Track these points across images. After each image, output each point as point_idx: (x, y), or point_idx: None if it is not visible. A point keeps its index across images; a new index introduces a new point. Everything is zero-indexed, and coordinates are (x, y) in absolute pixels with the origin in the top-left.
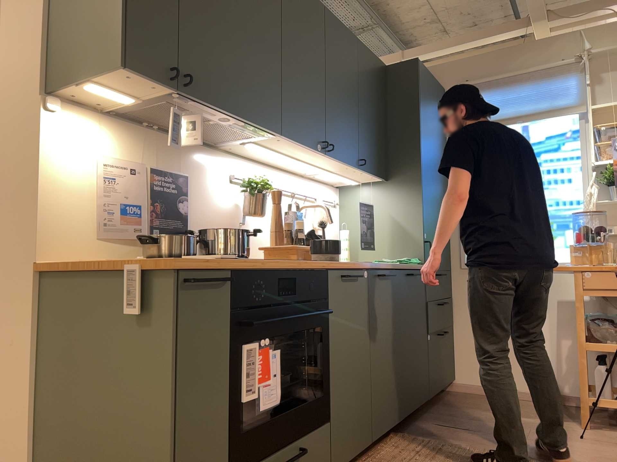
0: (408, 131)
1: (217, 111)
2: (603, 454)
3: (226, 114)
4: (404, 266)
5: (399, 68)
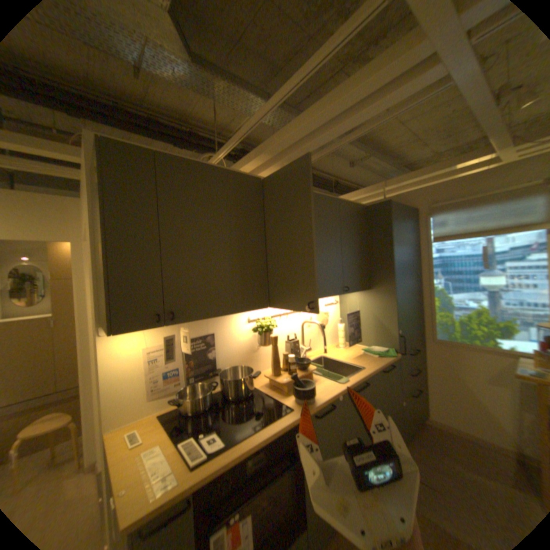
0: (384, 255)
1: (208, 318)
2: None
3: (216, 316)
4: (377, 371)
5: (376, 207)
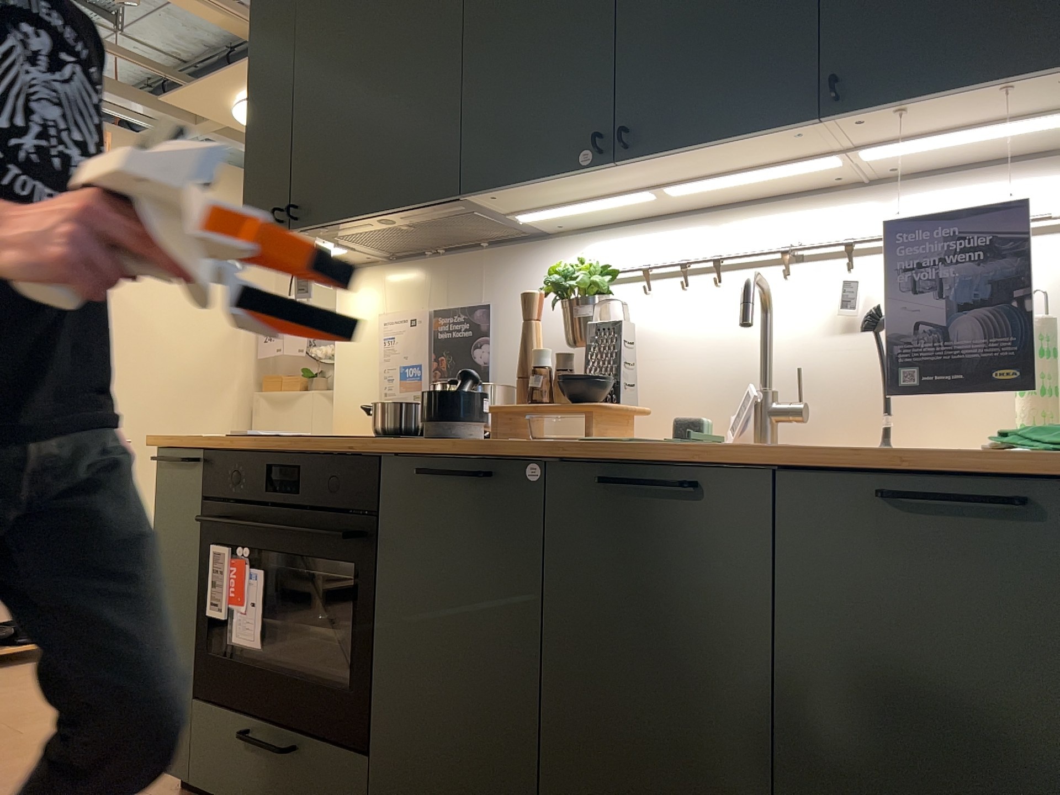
0: None
1: (353, 222)
2: None
3: (364, 219)
4: (794, 455)
5: None
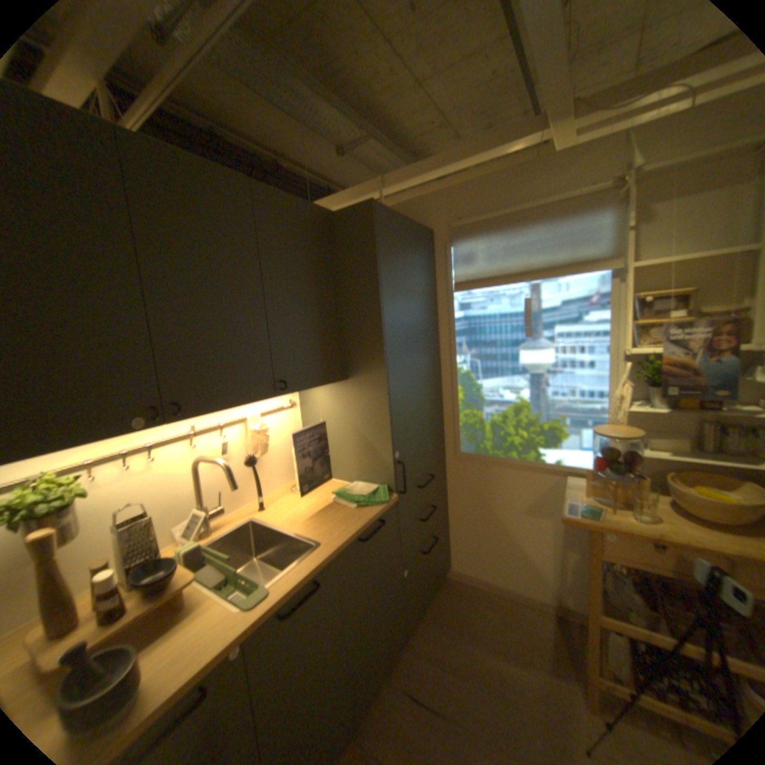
0: (368, 314)
1: None
2: None
3: None
4: (343, 547)
5: (350, 215)
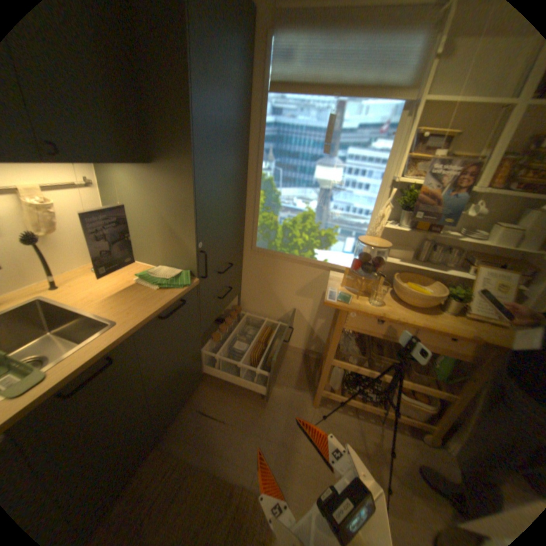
0: (173, 85)
1: None
2: (318, 469)
3: None
4: (141, 325)
5: None
